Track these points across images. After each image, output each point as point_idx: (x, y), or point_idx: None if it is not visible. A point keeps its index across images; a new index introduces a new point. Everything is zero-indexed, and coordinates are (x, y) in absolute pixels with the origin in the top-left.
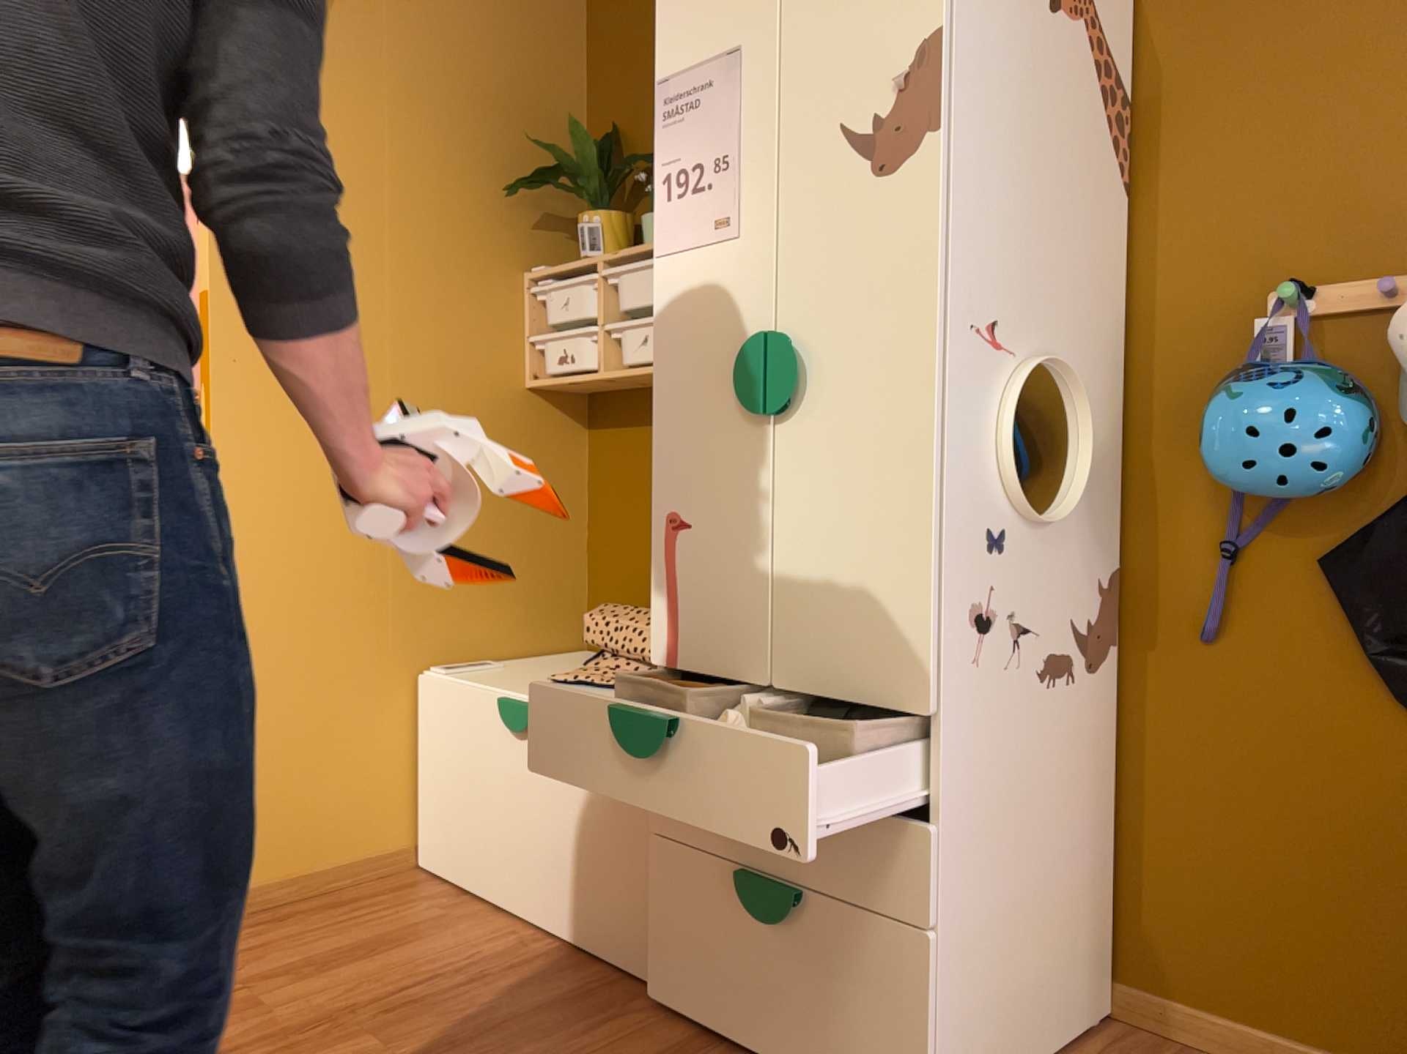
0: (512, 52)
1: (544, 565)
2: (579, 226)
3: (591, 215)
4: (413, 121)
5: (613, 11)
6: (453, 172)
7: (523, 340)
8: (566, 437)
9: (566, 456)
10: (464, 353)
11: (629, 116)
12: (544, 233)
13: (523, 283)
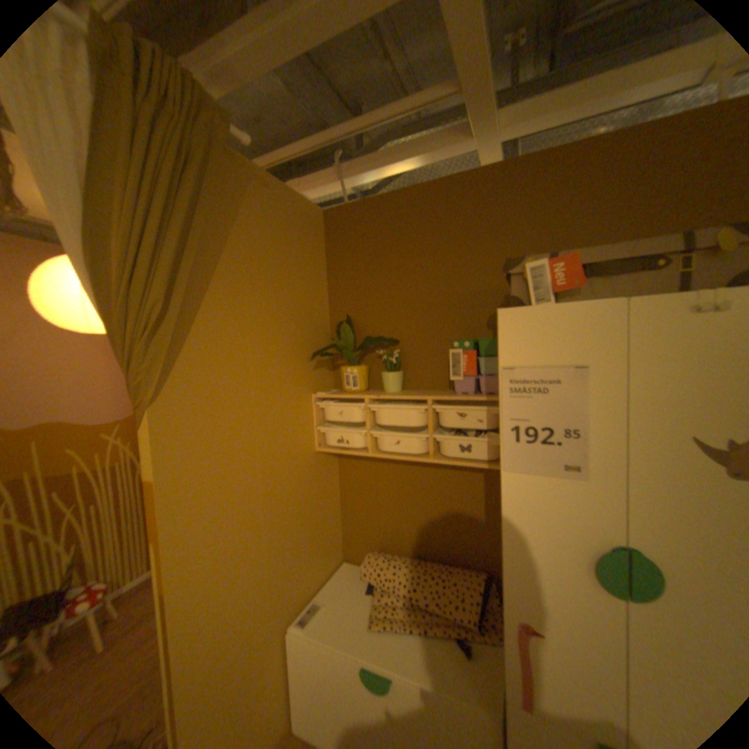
0: (299, 280)
1: (328, 533)
2: (341, 370)
3: (350, 367)
4: (260, 328)
5: (342, 257)
6: (280, 352)
7: (313, 429)
8: (331, 466)
9: (331, 475)
10: (291, 448)
11: (357, 312)
12: (317, 370)
13: (312, 400)
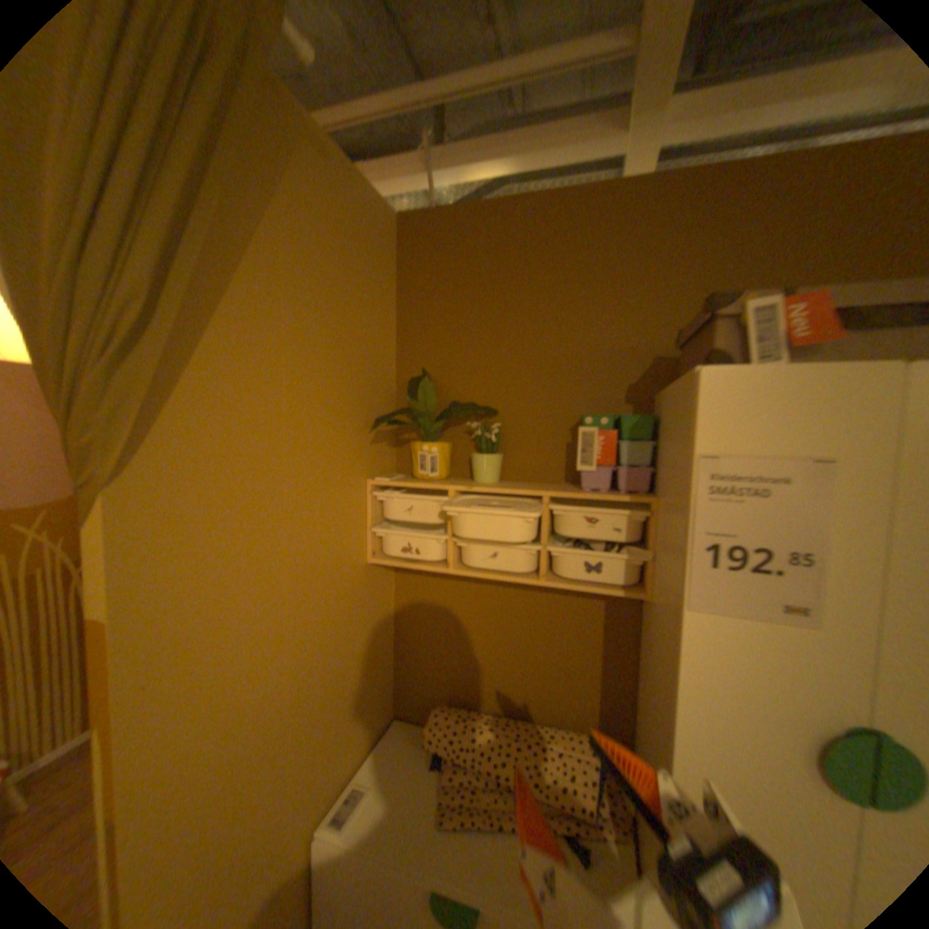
0: (361, 308)
1: (376, 680)
2: (413, 447)
3: (427, 443)
4: (302, 372)
5: (423, 285)
6: (328, 412)
7: (367, 529)
8: (386, 584)
9: (386, 596)
10: (336, 557)
11: (439, 365)
12: (377, 444)
13: (367, 487)
